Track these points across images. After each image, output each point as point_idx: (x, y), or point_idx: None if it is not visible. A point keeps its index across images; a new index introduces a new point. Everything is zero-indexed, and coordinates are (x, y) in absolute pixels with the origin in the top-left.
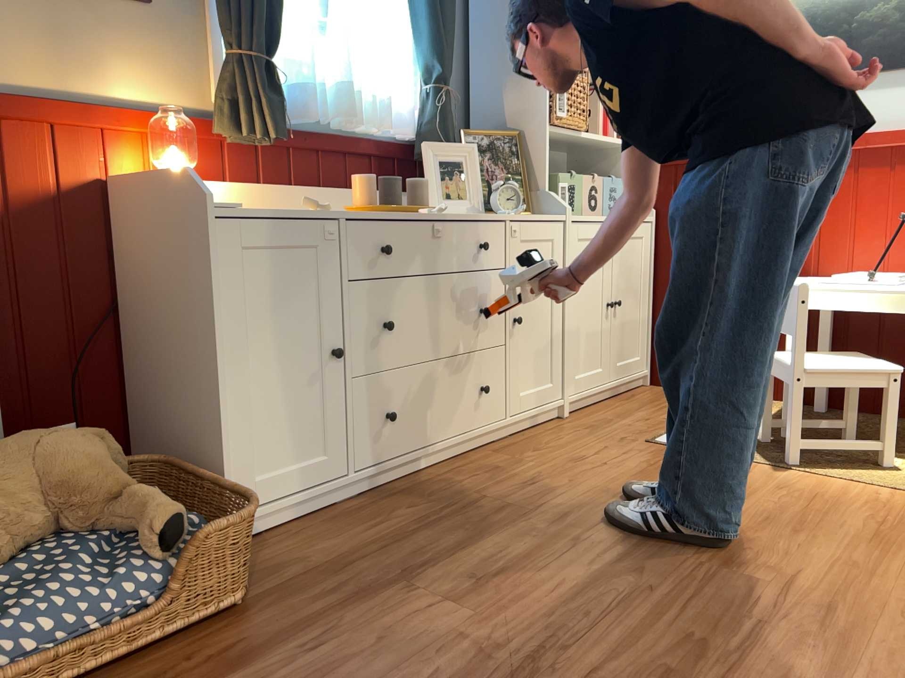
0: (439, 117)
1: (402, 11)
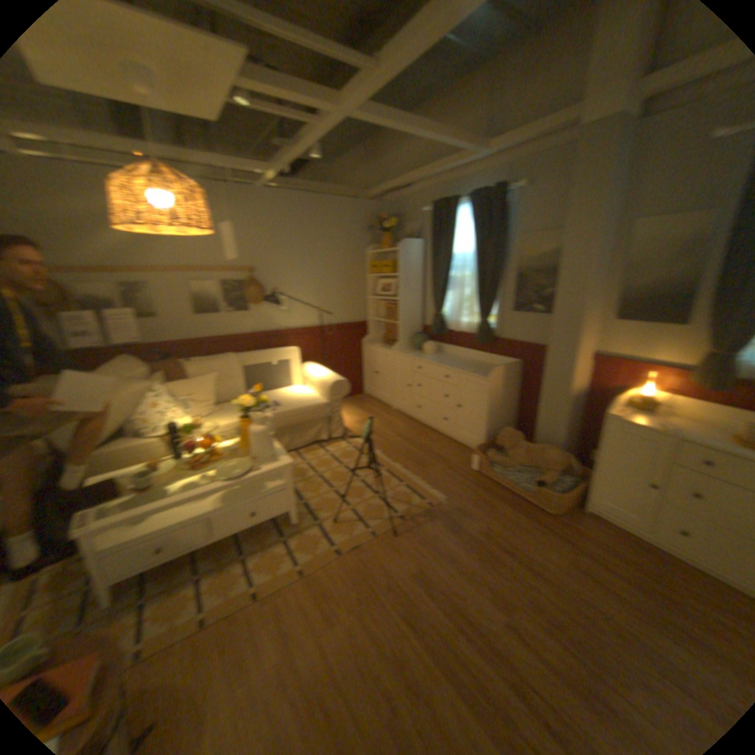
0: None
1: None
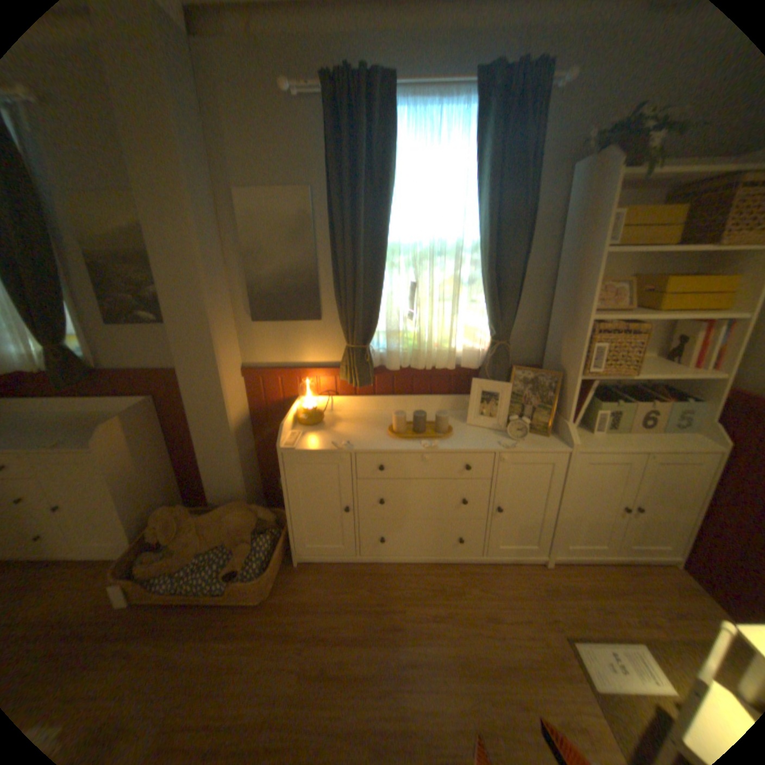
0: (490, 362)
1: (478, 291)
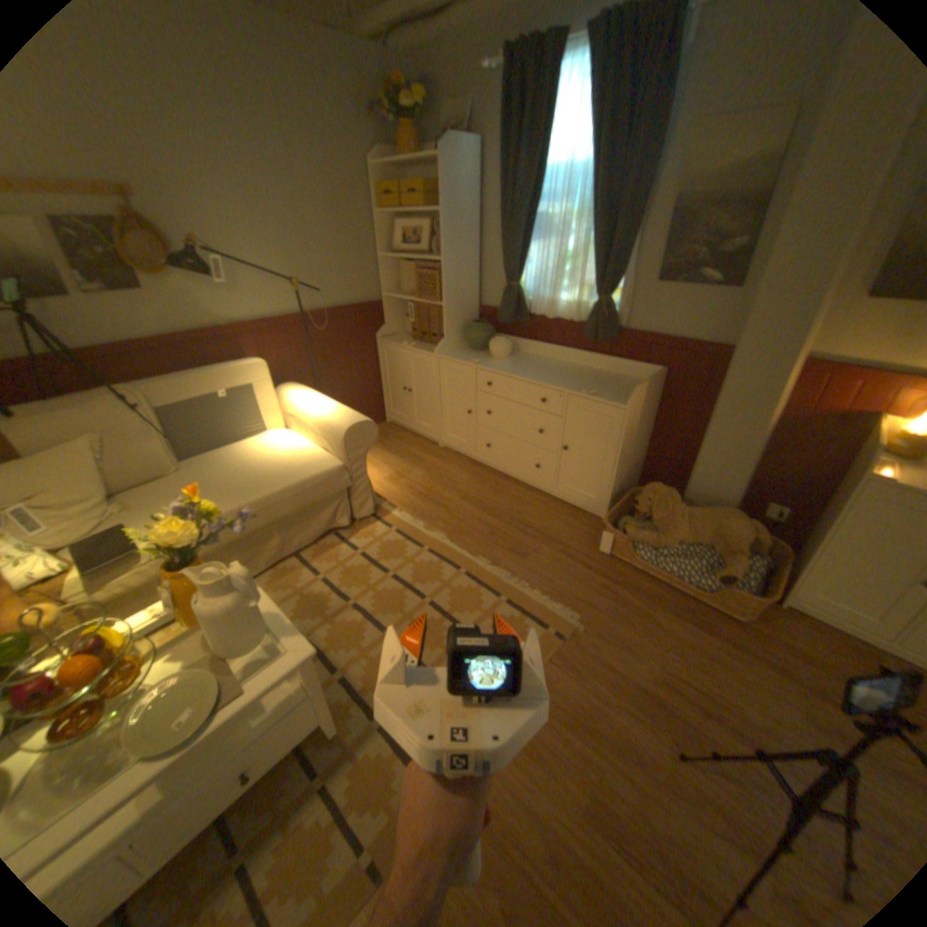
0: None
1: None
